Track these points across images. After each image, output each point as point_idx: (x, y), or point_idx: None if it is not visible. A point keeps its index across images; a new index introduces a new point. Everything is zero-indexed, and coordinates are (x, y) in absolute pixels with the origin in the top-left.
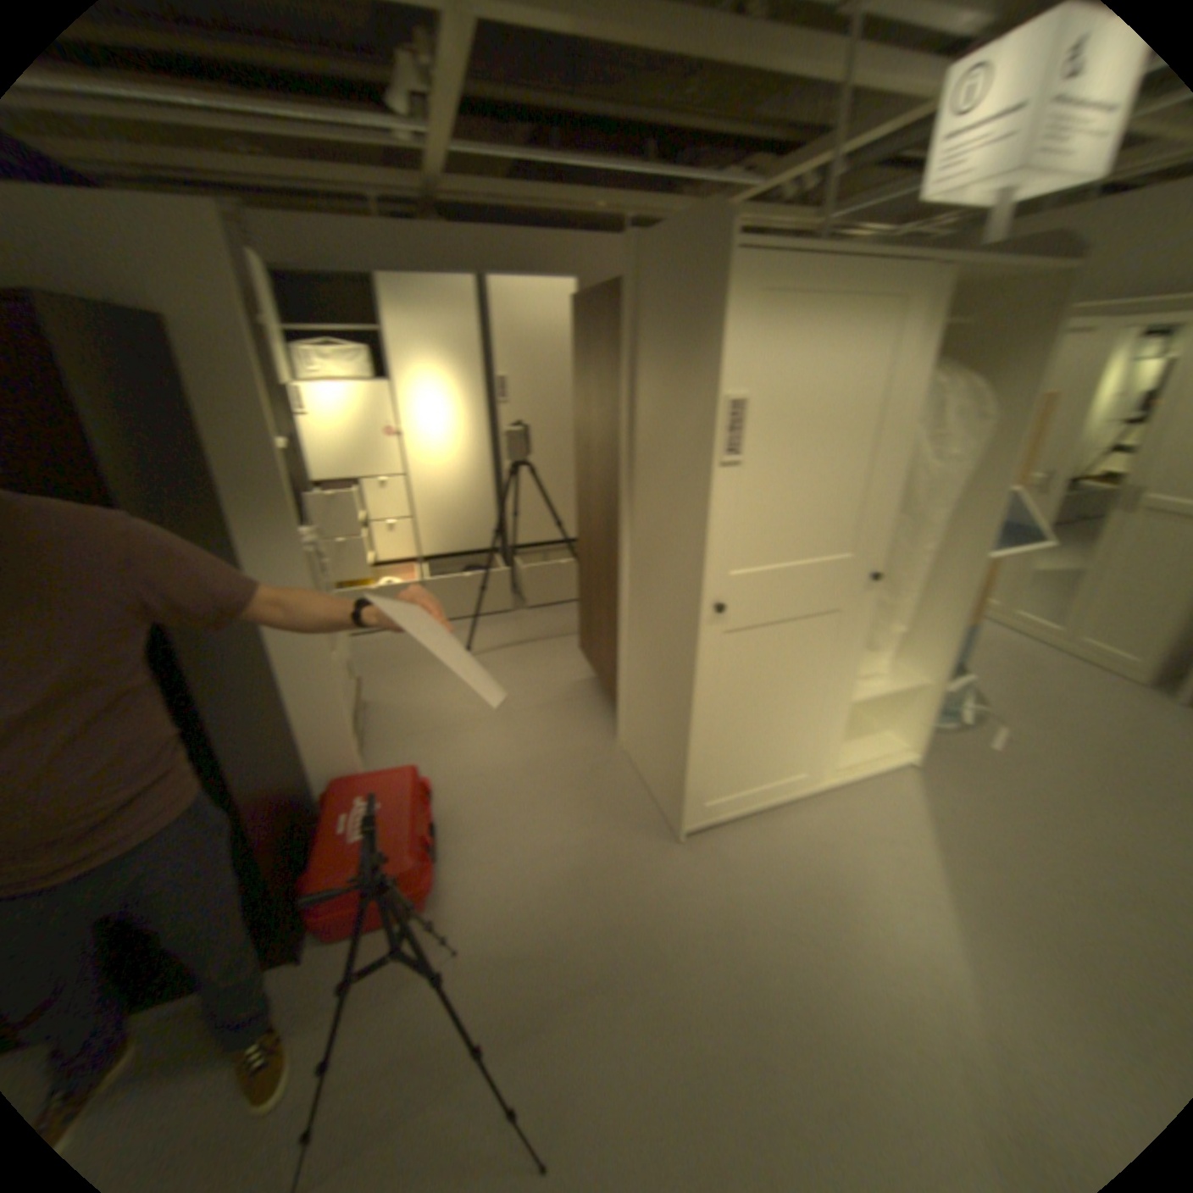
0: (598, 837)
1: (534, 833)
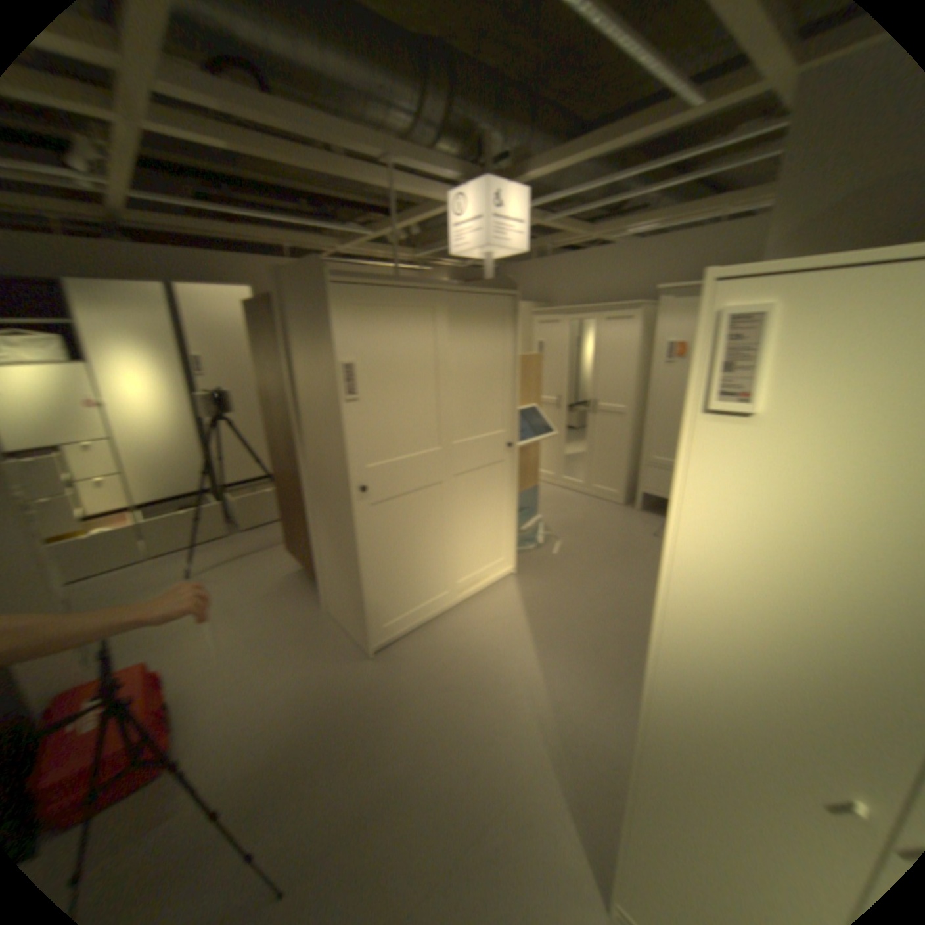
0: (312, 673)
1: (259, 687)
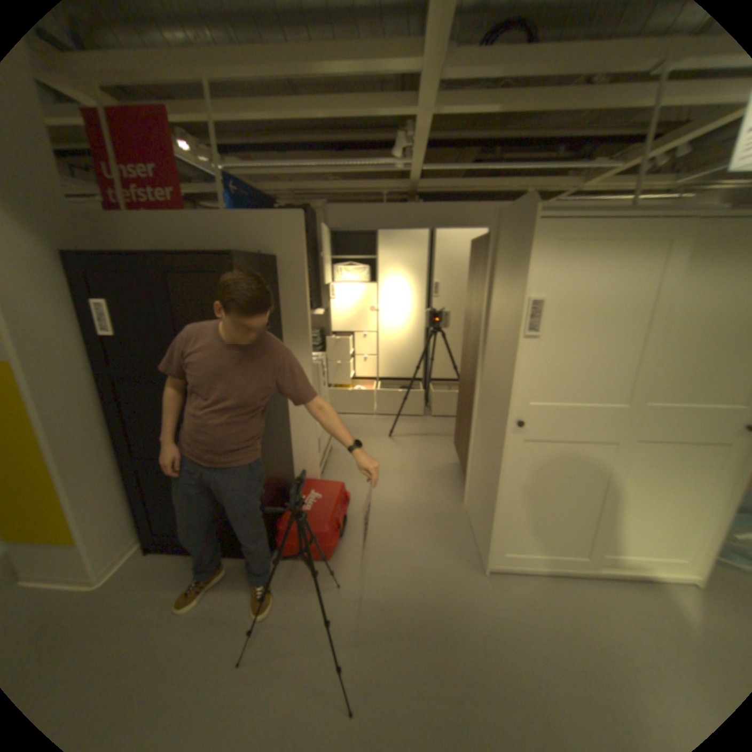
0: (434, 555)
1: (398, 540)
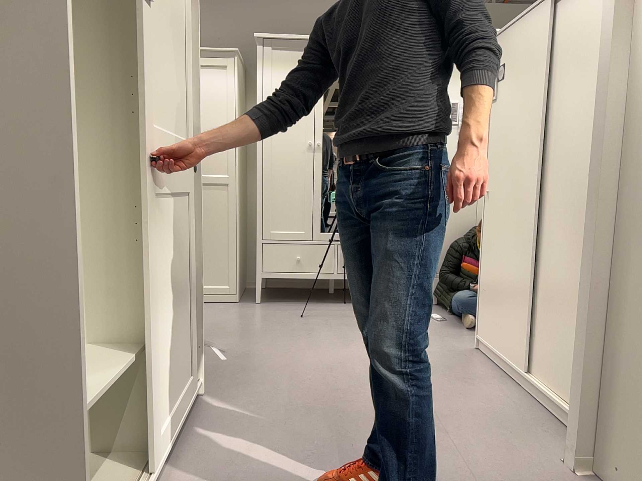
0: None
1: None
